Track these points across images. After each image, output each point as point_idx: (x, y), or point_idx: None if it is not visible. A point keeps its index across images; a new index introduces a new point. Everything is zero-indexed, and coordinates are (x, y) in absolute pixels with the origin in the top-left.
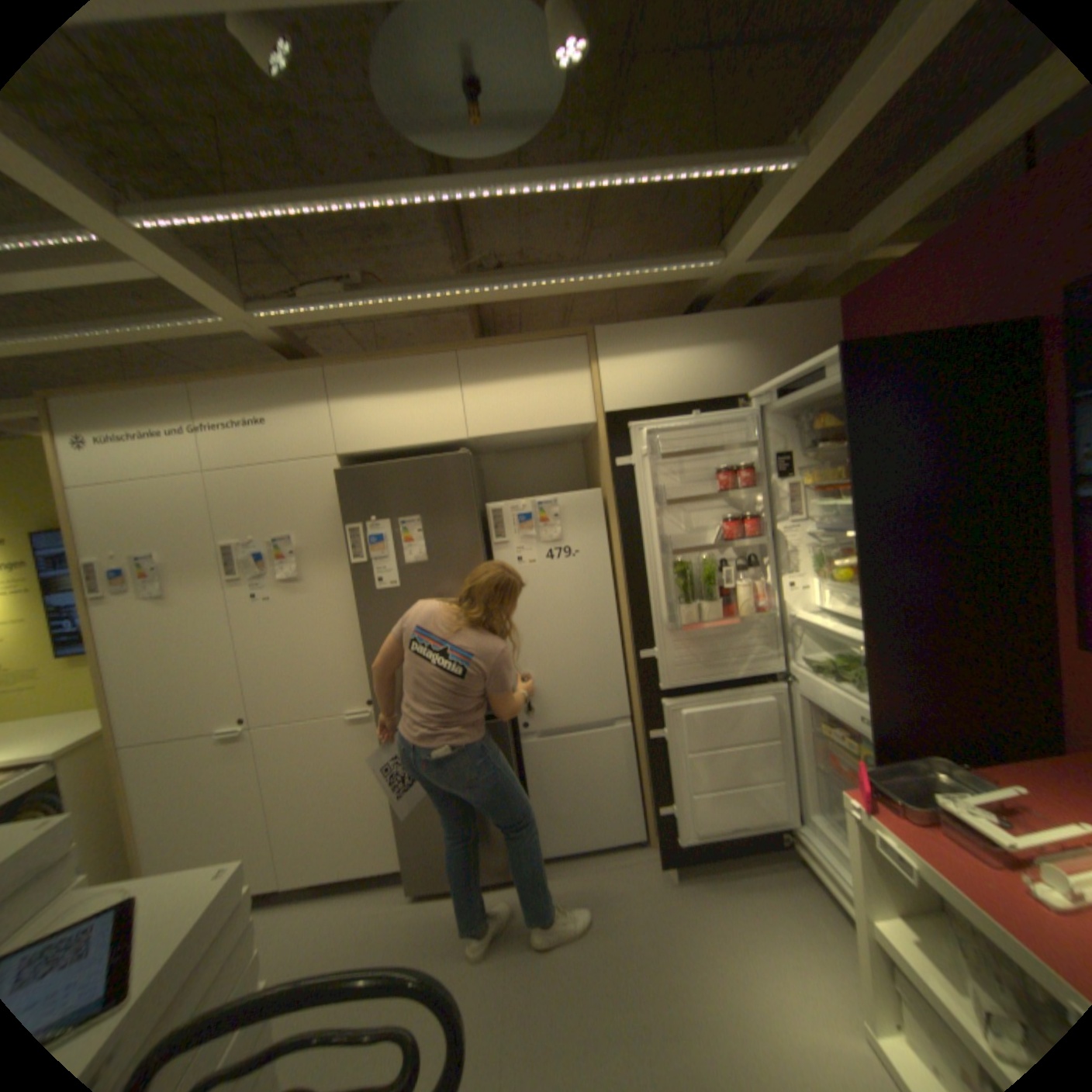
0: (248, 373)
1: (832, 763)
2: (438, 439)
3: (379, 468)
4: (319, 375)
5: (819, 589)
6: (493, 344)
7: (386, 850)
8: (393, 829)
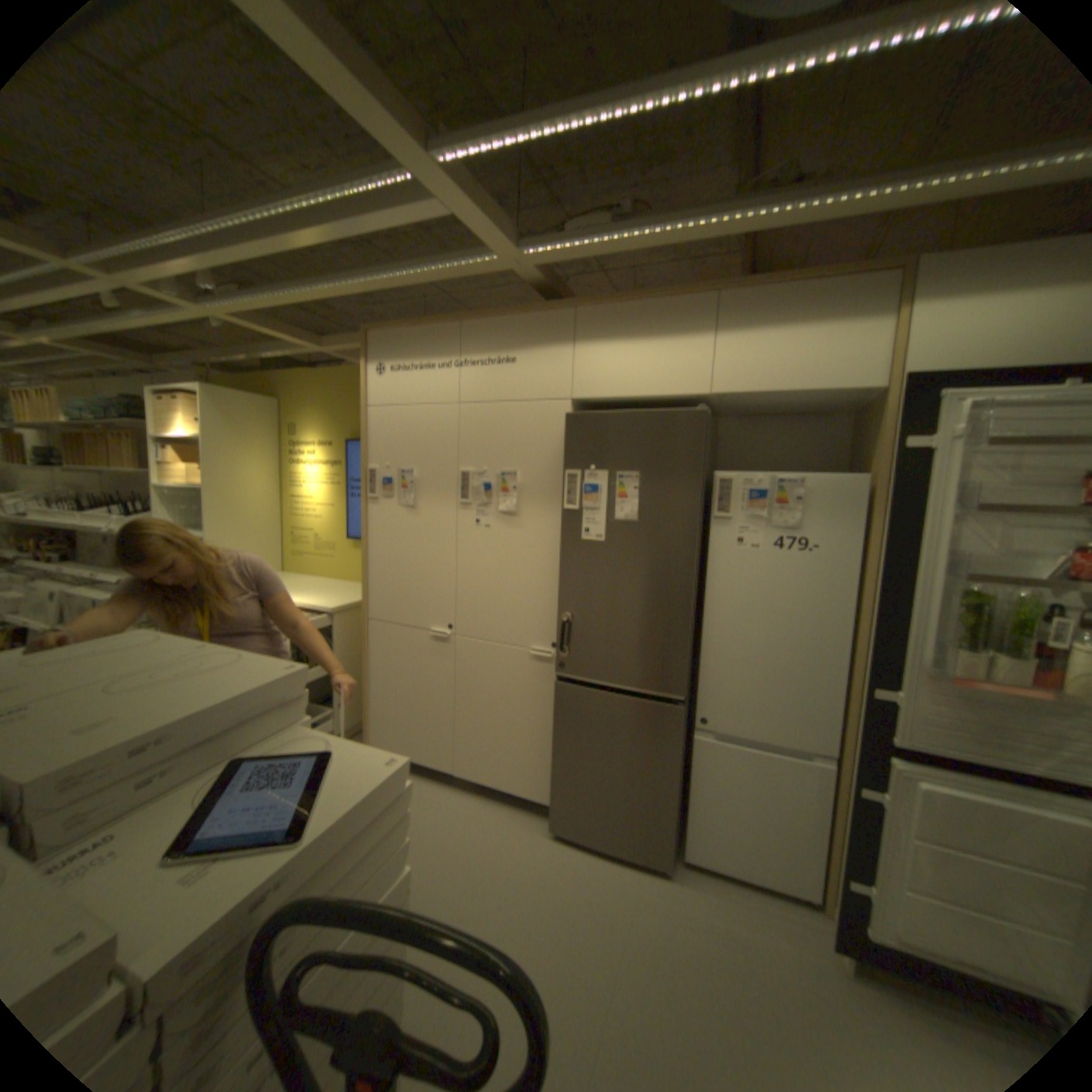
0: (509, 312)
1: None
2: (676, 391)
3: (607, 416)
4: (570, 316)
5: None
6: (767, 281)
7: (542, 784)
8: (551, 768)
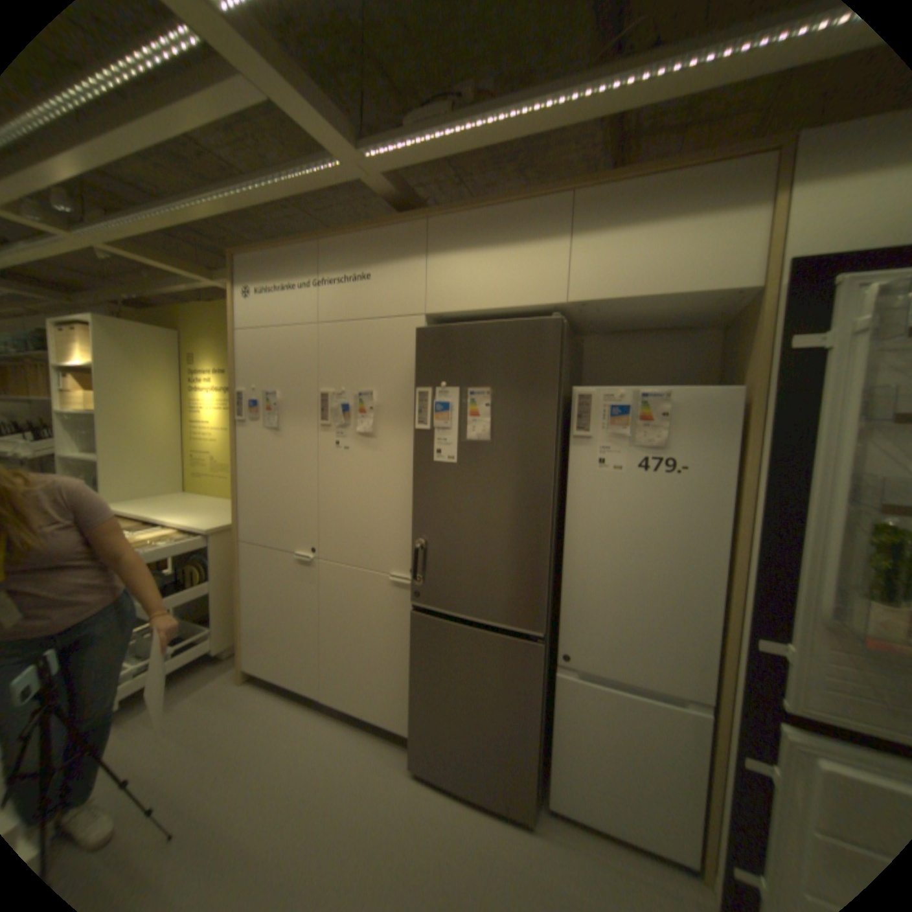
0: (363, 227)
1: None
2: (531, 300)
3: (458, 328)
4: (422, 227)
5: None
6: (625, 175)
7: (403, 715)
8: (412, 699)
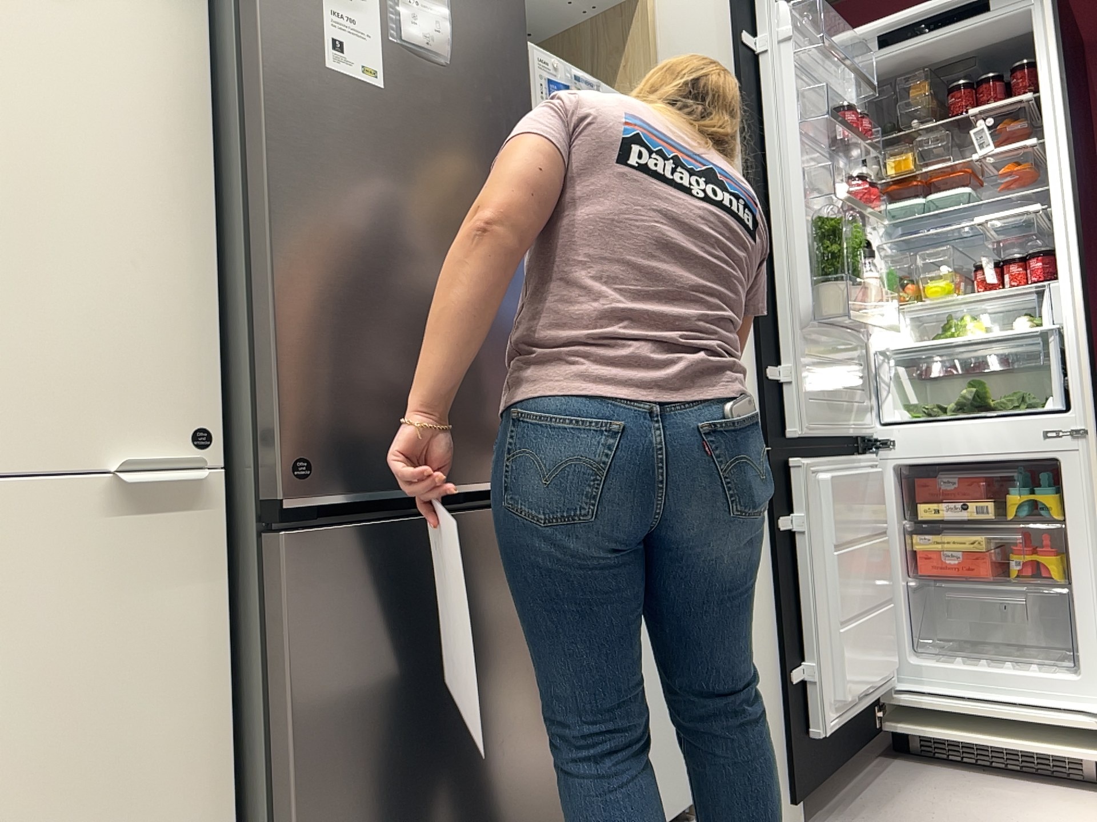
0: None
1: (914, 570)
2: None
3: None
4: None
5: (893, 319)
6: None
7: None
8: None
